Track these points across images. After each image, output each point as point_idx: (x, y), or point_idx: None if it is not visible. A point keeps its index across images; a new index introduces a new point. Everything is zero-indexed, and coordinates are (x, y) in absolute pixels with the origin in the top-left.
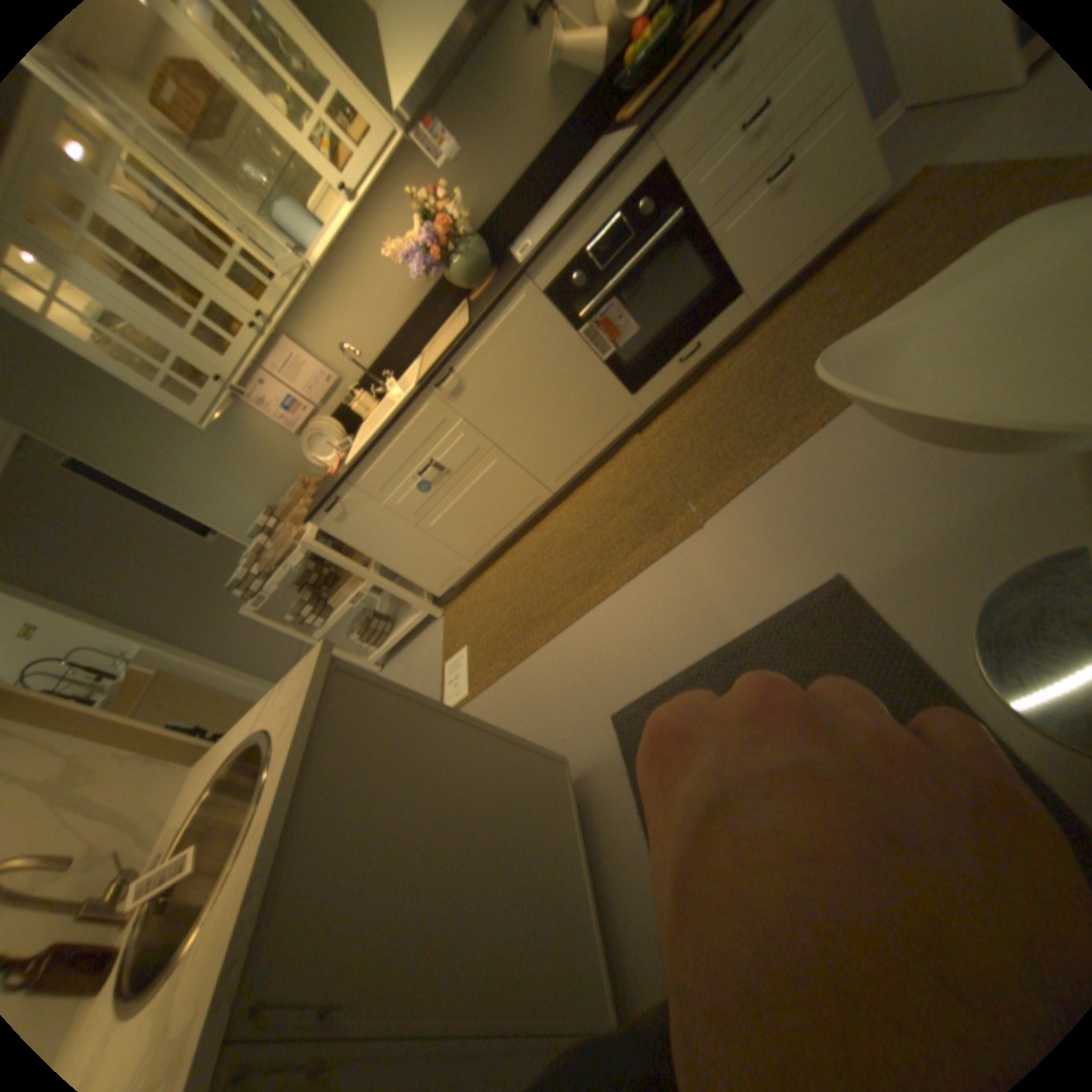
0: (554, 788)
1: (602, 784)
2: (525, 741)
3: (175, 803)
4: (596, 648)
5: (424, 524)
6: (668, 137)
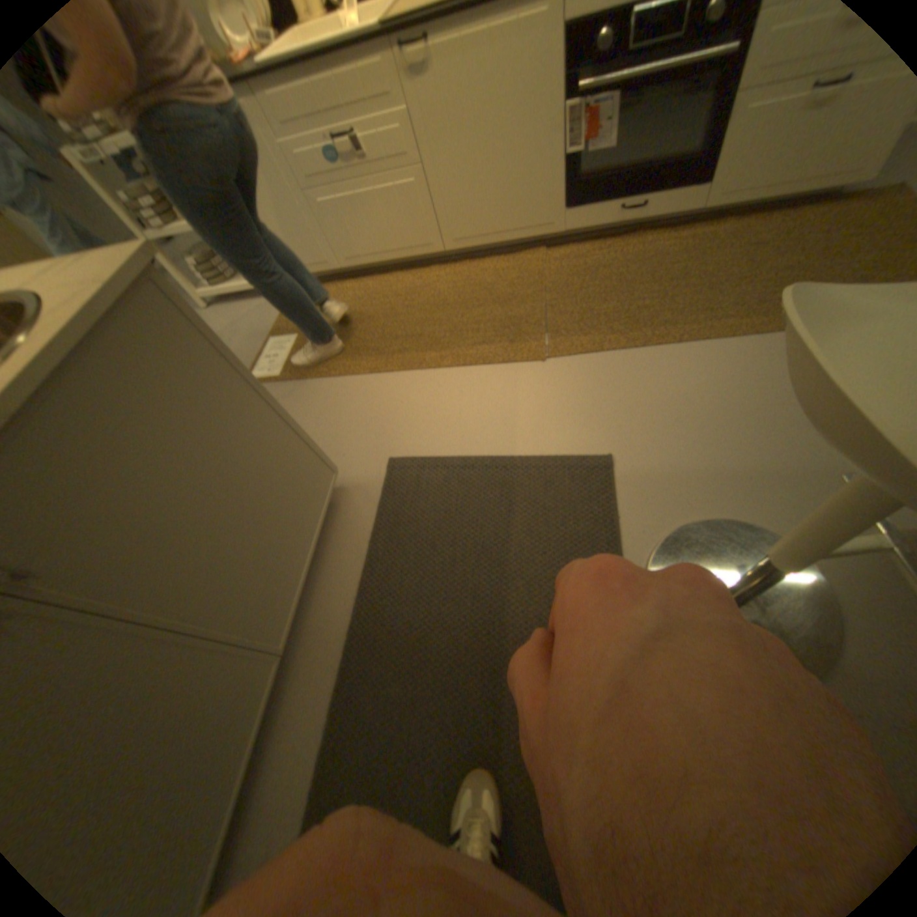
0: (316, 486)
1: (354, 500)
2: (310, 441)
3: None
4: (405, 401)
5: (310, 192)
6: None
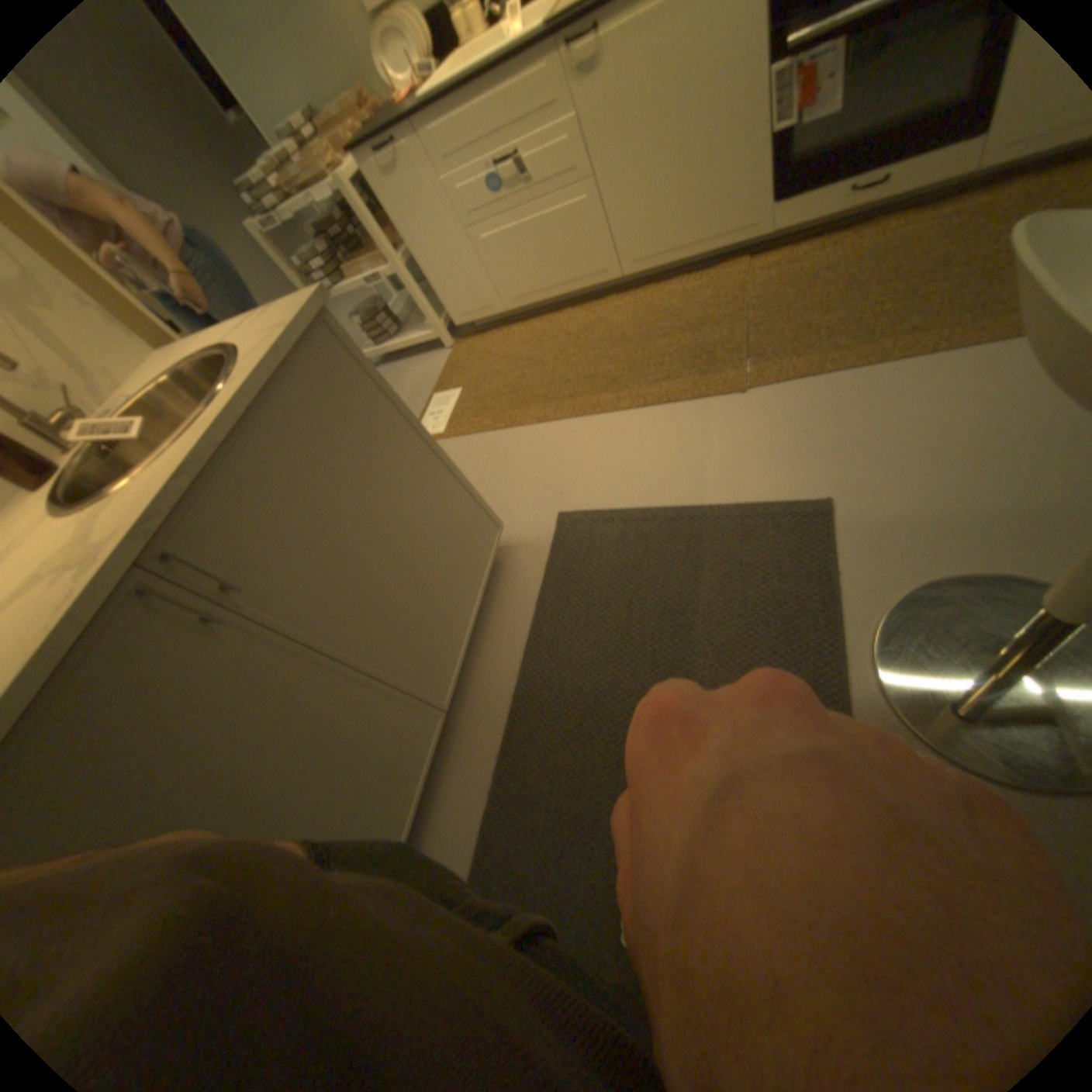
0: (481, 540)
1: (522, 559)
2: (474, 492)
3: (130, 373)
4: (578, 450)
5: (474, 229)
6: None
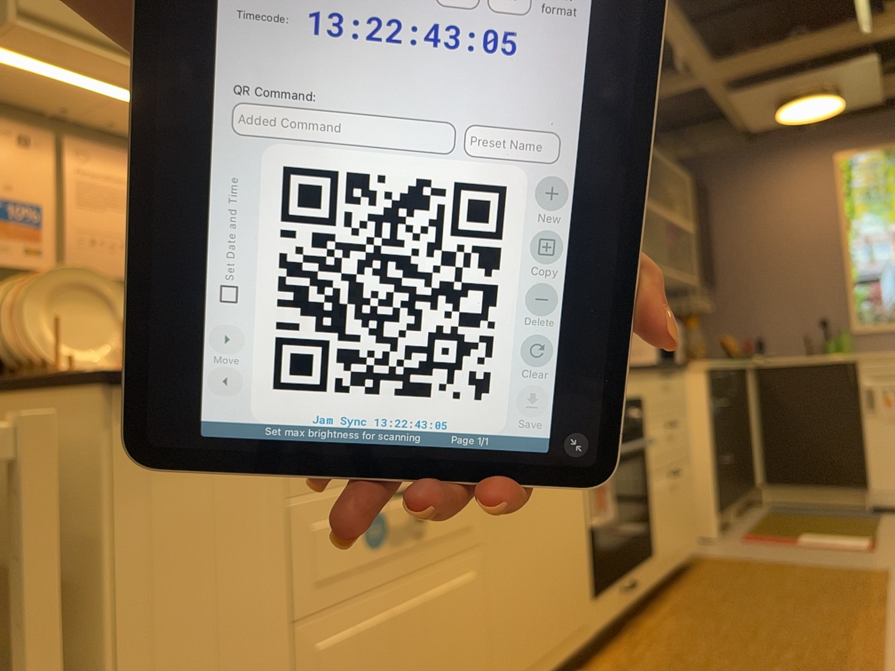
0: None
1: None
2: None
3: None
4: None
5: (305, 635)
6: (647, 388)
